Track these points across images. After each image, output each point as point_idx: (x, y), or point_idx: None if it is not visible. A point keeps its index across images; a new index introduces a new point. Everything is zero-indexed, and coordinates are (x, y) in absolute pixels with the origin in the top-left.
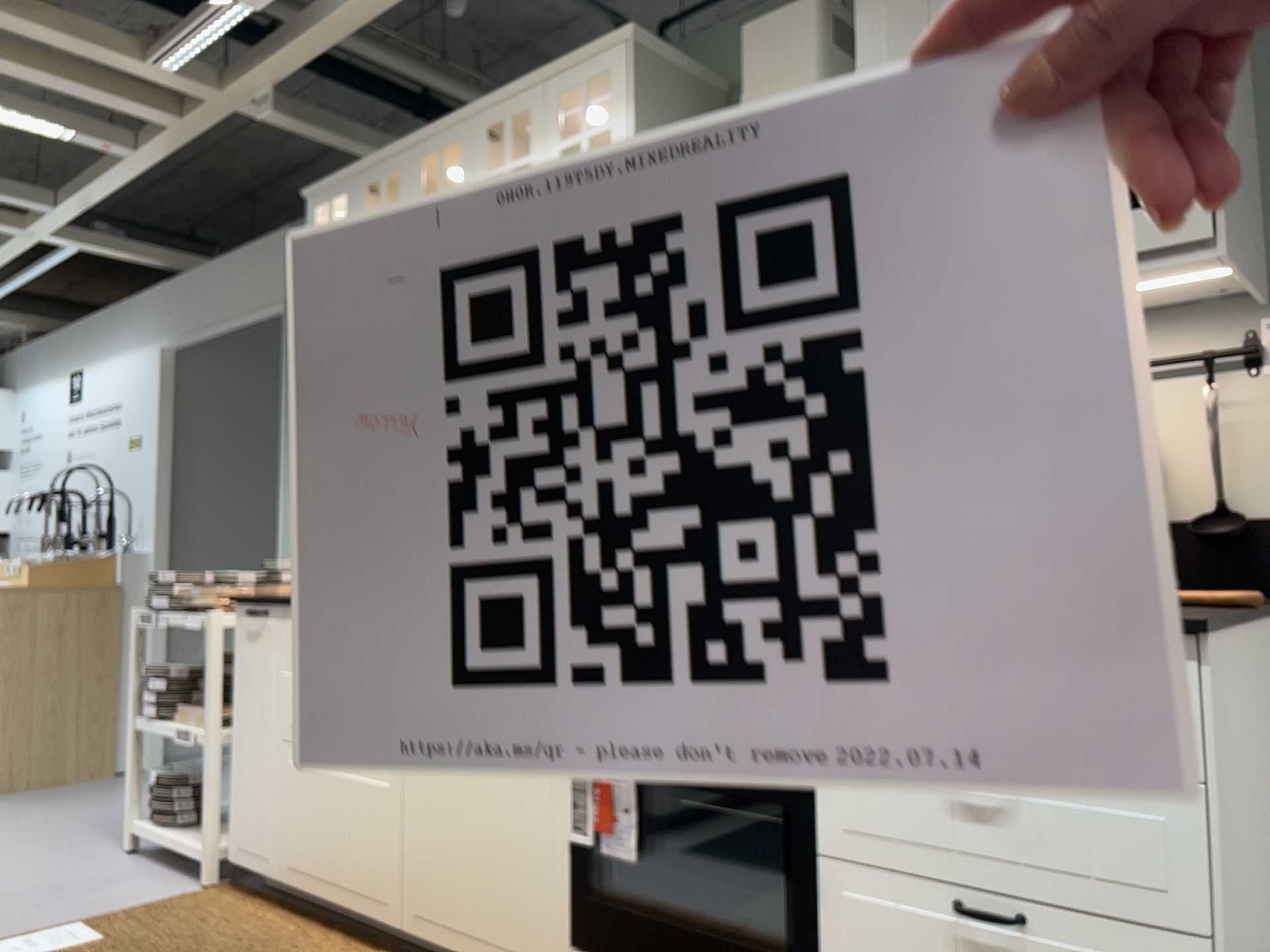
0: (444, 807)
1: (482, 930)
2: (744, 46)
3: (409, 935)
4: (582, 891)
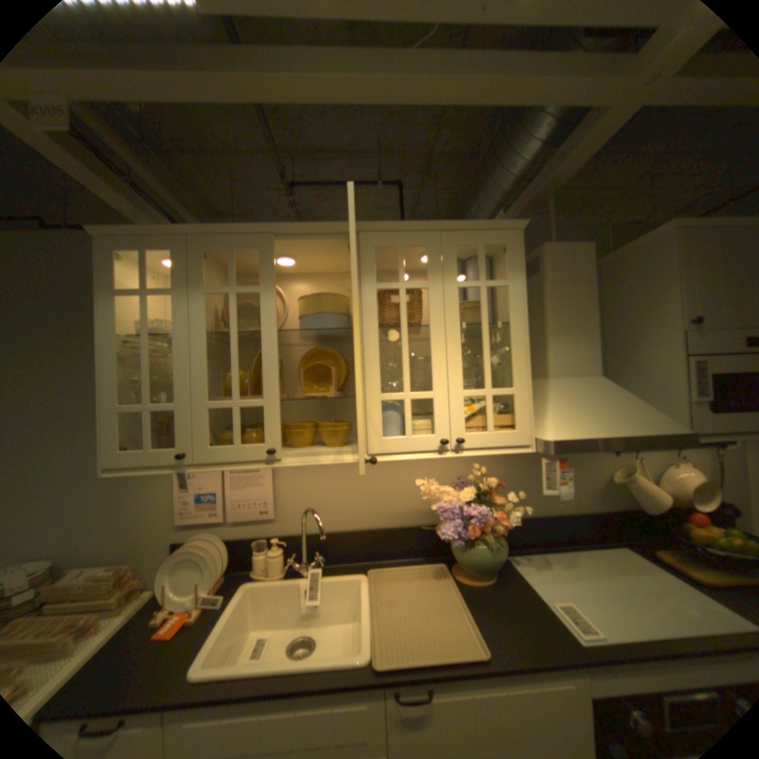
0: None
1: None
2: (552, 254)
3: None
4: None
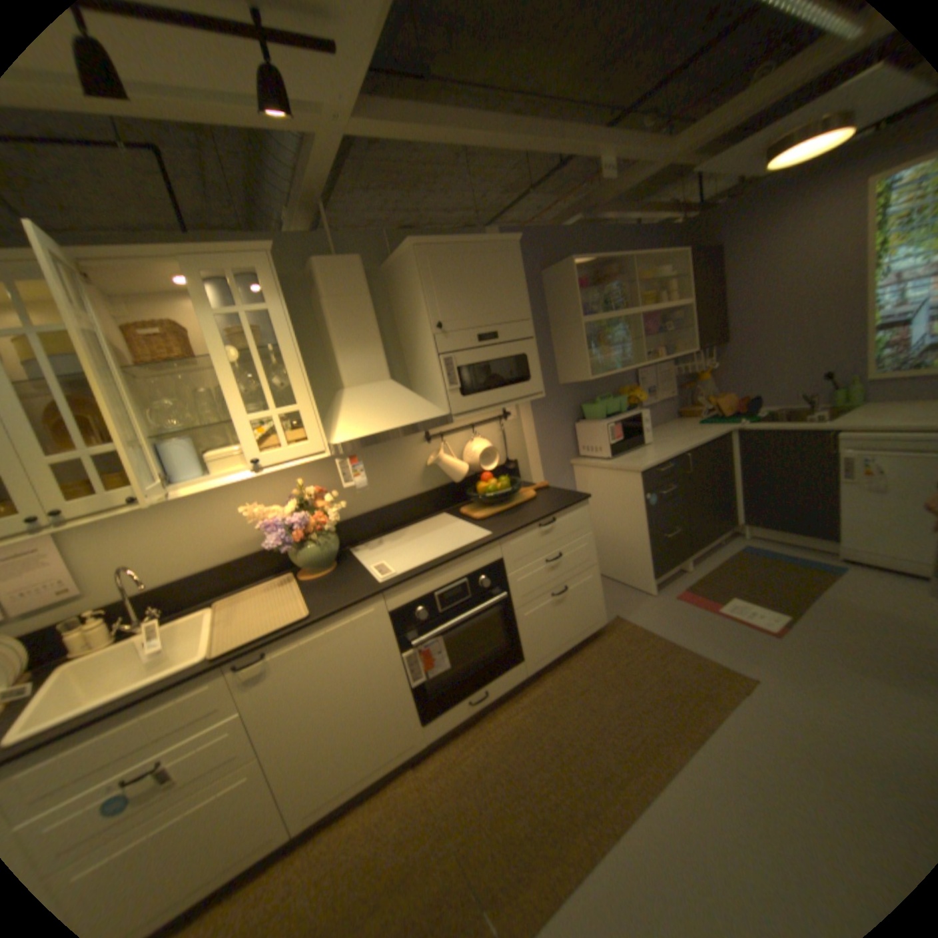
0: (313, 745)
1: (364, 773)
2: (320, 270)
3: (301, 832)
4: (423, 701)
